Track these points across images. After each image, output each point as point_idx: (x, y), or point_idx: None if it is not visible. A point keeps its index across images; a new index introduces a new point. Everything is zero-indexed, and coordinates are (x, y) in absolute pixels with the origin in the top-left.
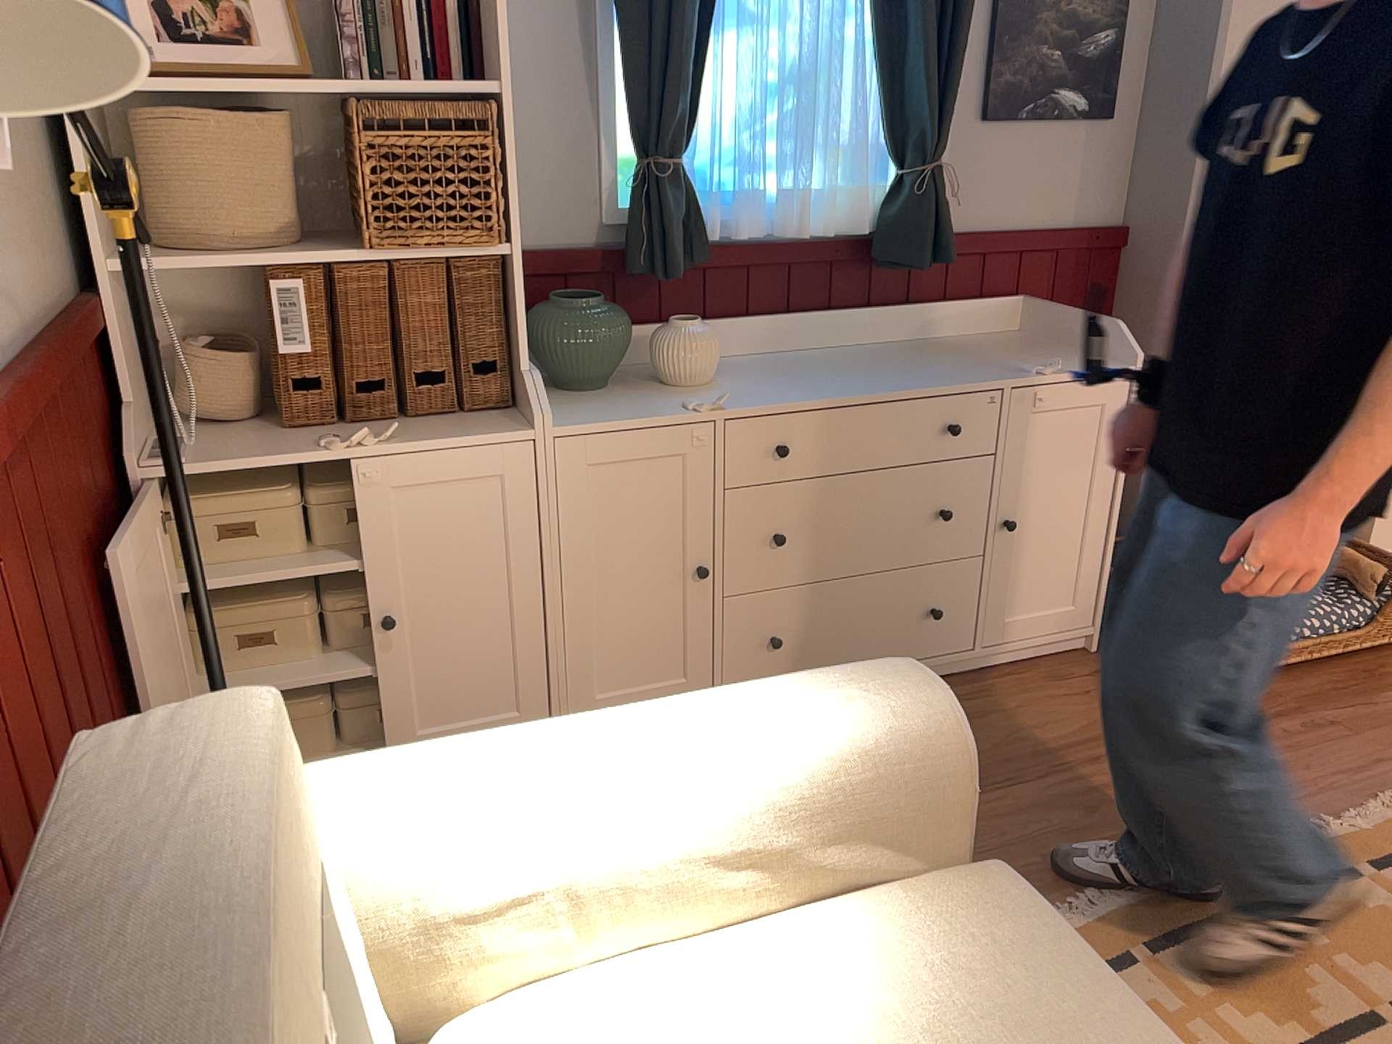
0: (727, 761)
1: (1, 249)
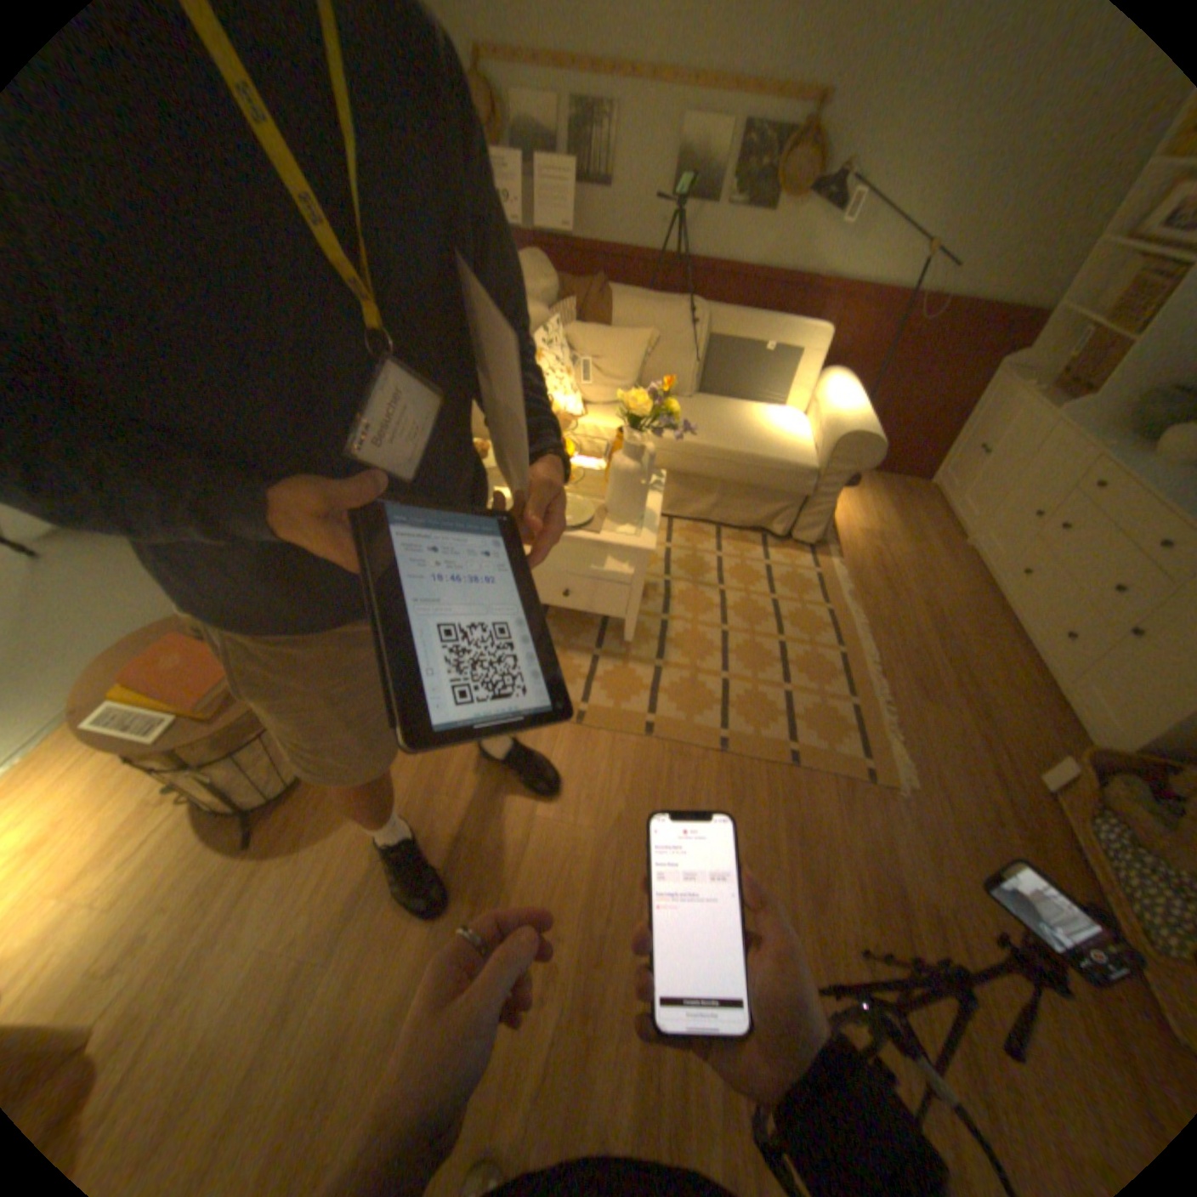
0: (839, 408)
1: (986, 272)
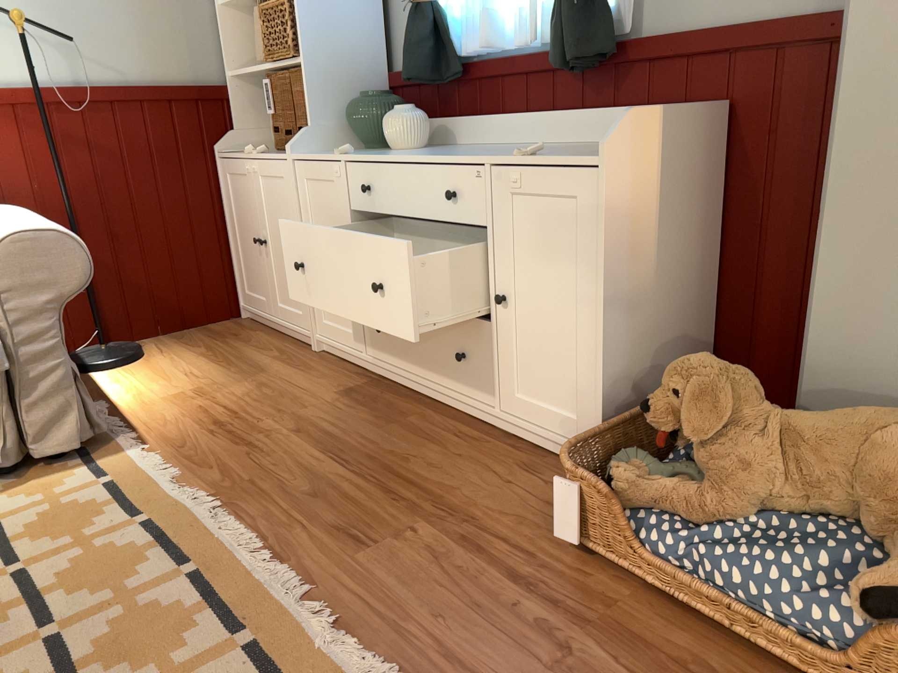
0: None
1: (123, 56)
